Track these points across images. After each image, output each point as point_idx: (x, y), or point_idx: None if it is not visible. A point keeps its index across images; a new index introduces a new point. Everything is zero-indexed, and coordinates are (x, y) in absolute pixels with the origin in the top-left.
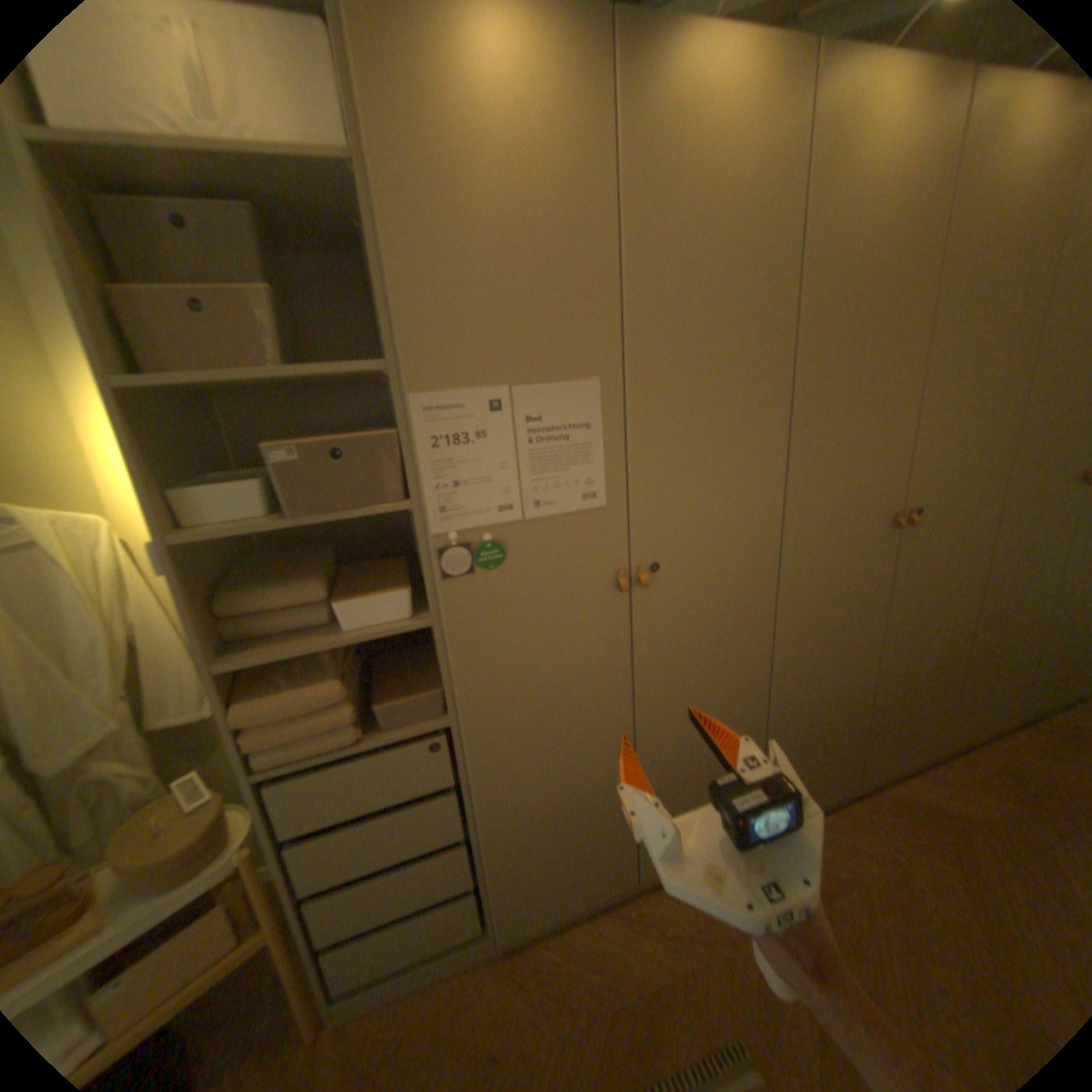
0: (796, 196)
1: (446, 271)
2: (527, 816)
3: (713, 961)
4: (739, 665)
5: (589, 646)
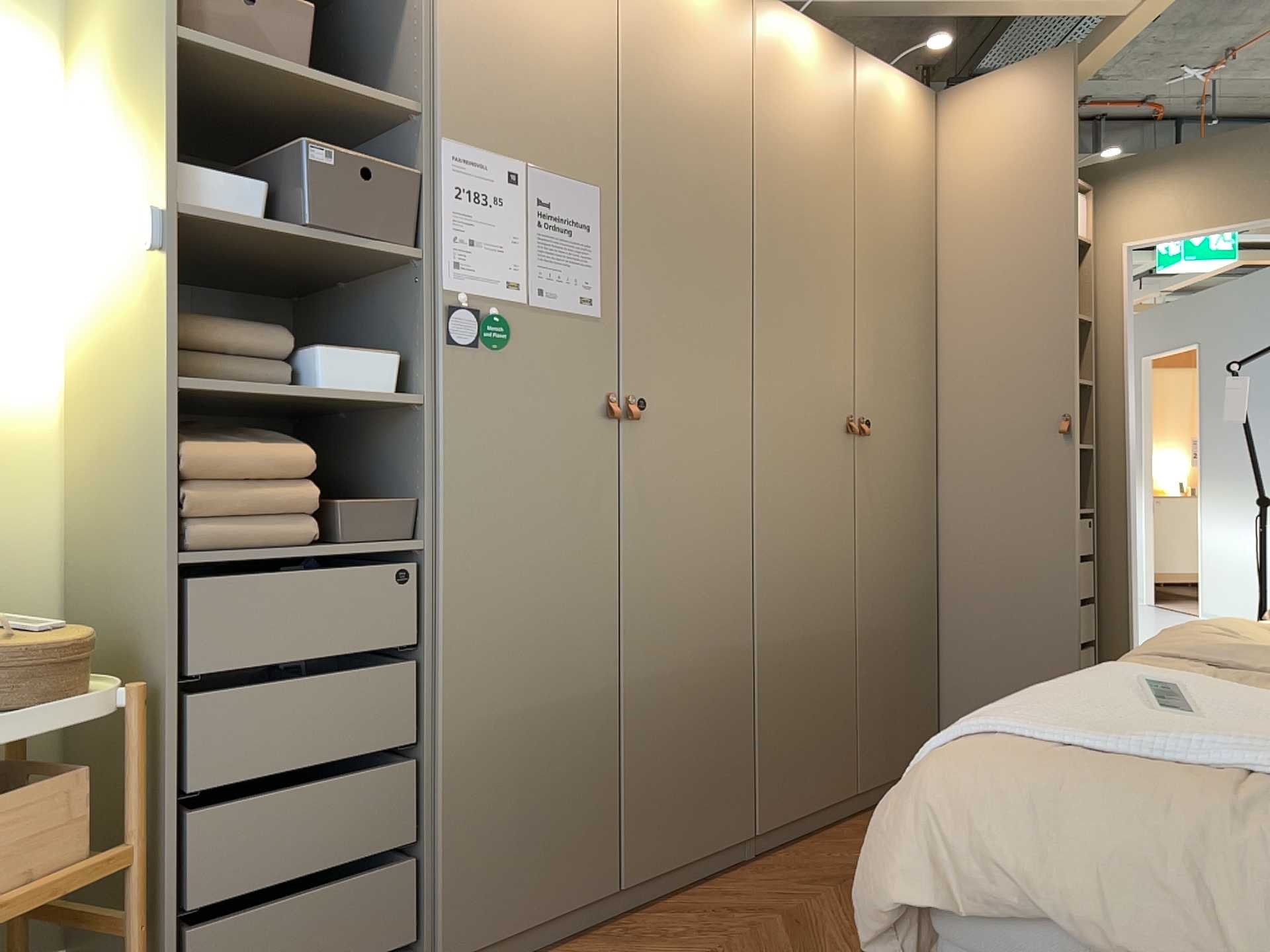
0: (750, 89)
1: (487, 44)
2: (496, 718)
3: (733, 941)
4: (725, 556)
5: (579, 479)
